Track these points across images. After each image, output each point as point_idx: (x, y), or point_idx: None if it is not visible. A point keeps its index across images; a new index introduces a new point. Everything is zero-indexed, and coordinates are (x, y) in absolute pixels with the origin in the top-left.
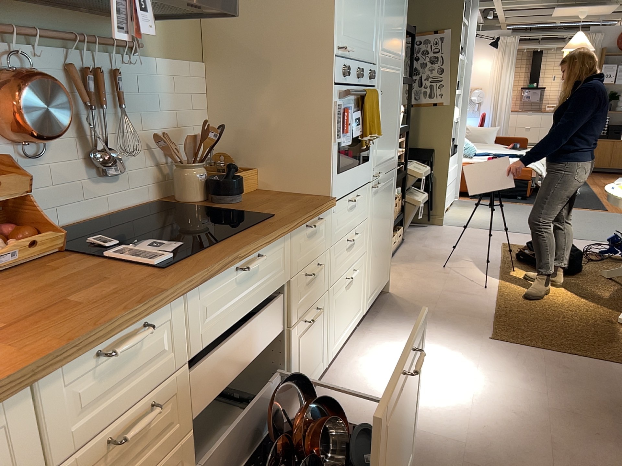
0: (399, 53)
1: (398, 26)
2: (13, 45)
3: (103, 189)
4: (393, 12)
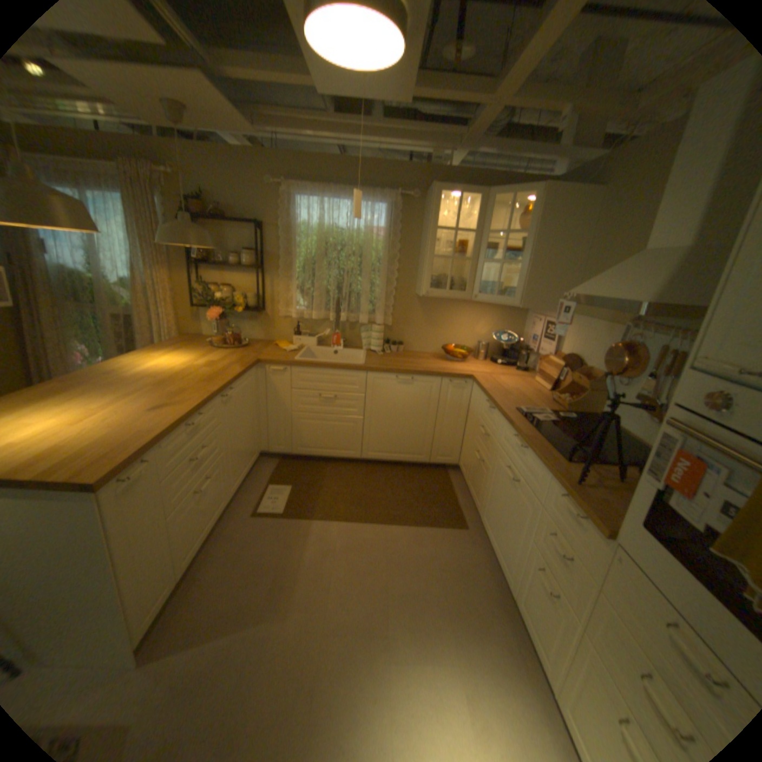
0: None
1: None
2: (643, 332)
3: (652, 428)
4: None
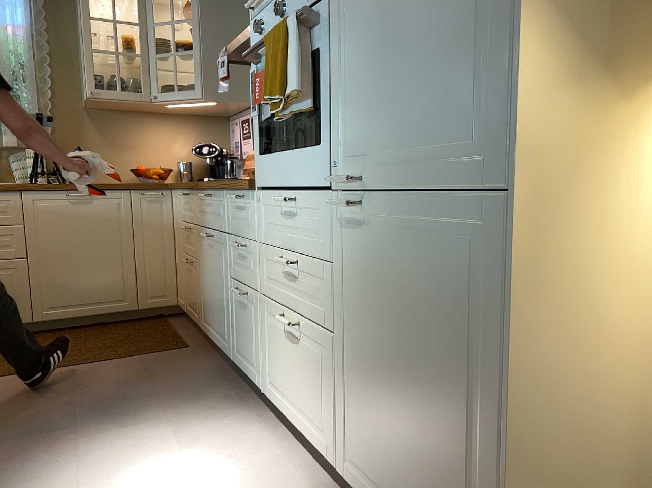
0: None
1: None
2: None
3: None
4: None
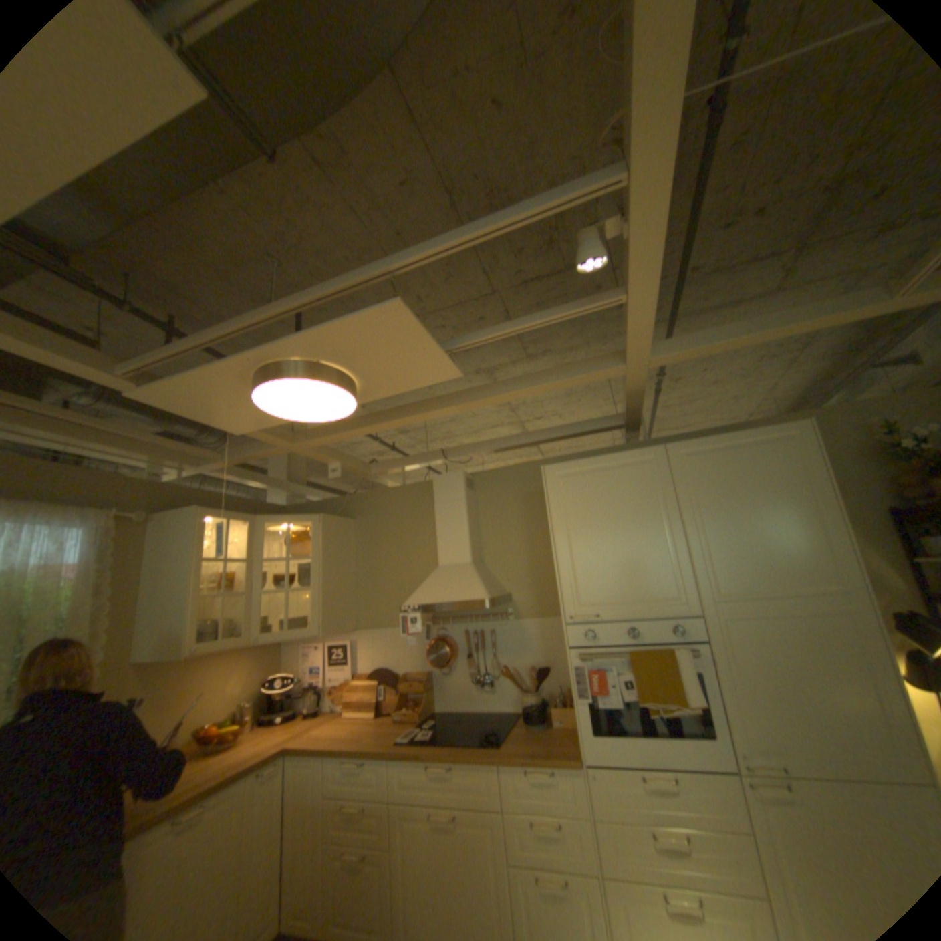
0: (819, 585)
1: (789, 553)
2: (442, 626)
3: (484, 698)
4: (747, 545)
